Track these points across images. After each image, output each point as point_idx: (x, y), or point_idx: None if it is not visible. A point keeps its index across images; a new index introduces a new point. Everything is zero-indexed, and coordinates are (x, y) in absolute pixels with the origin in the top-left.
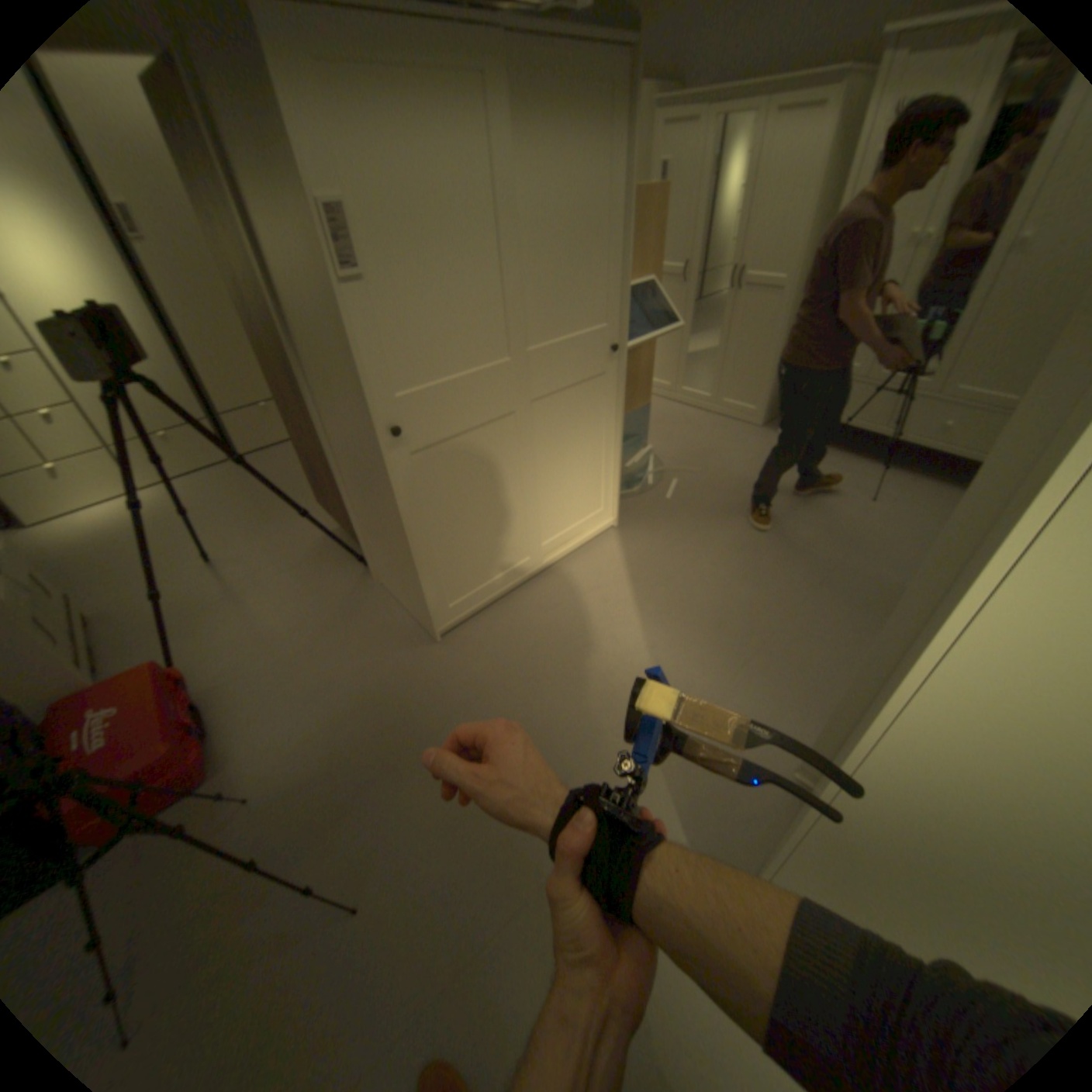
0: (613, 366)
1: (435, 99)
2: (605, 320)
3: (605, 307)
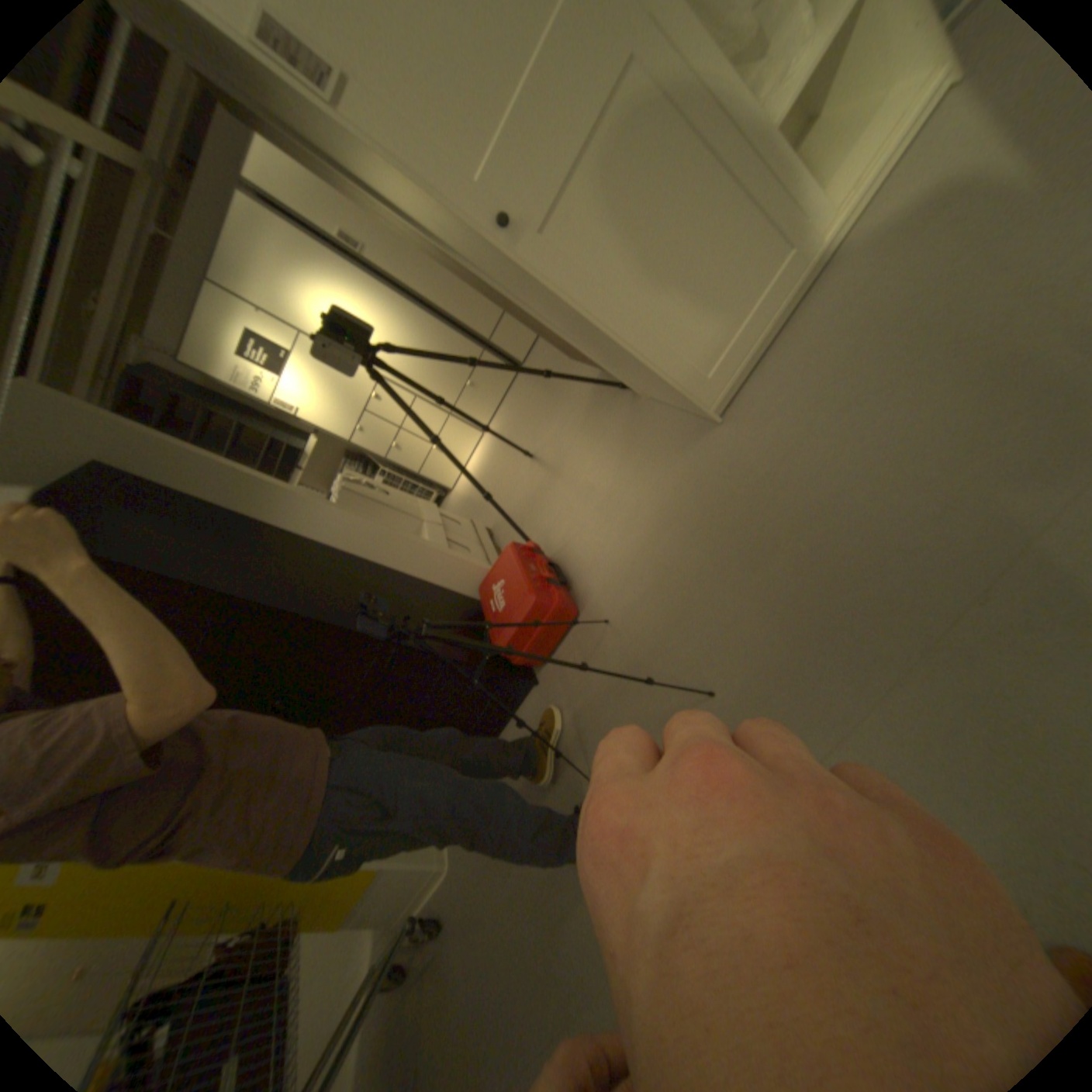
0: None
1: None
2: None
3: None
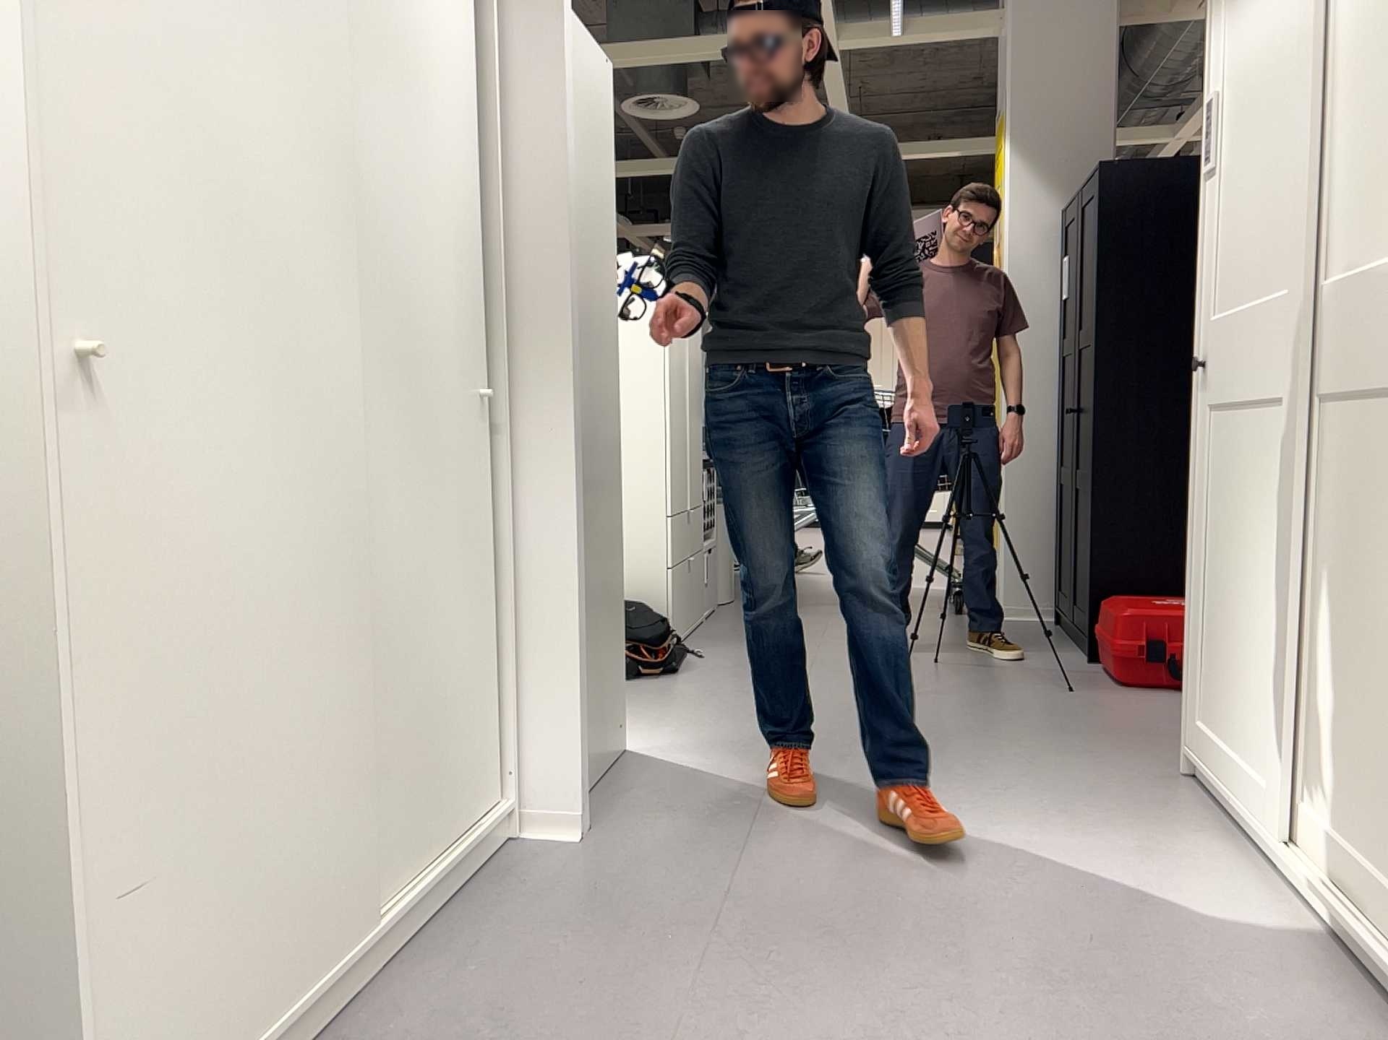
0: None
1: None
2: None
3: None
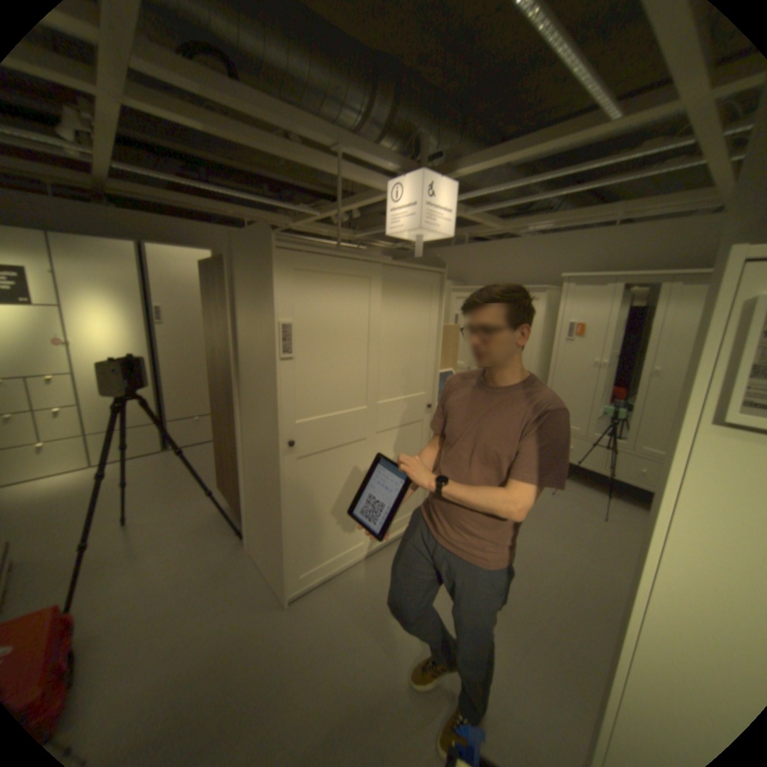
0: (427, 417)
1: (346, 287)
2: (424, 391)
3: (424, 384)
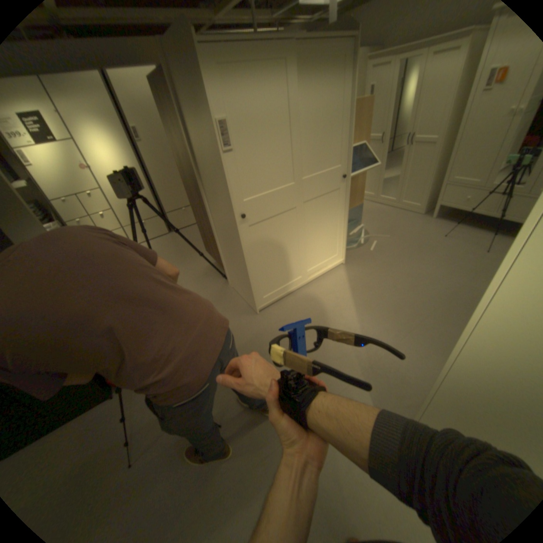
0: (344, 185)
1: (265, 72)
2: (340, 163)
3: (340, 157)
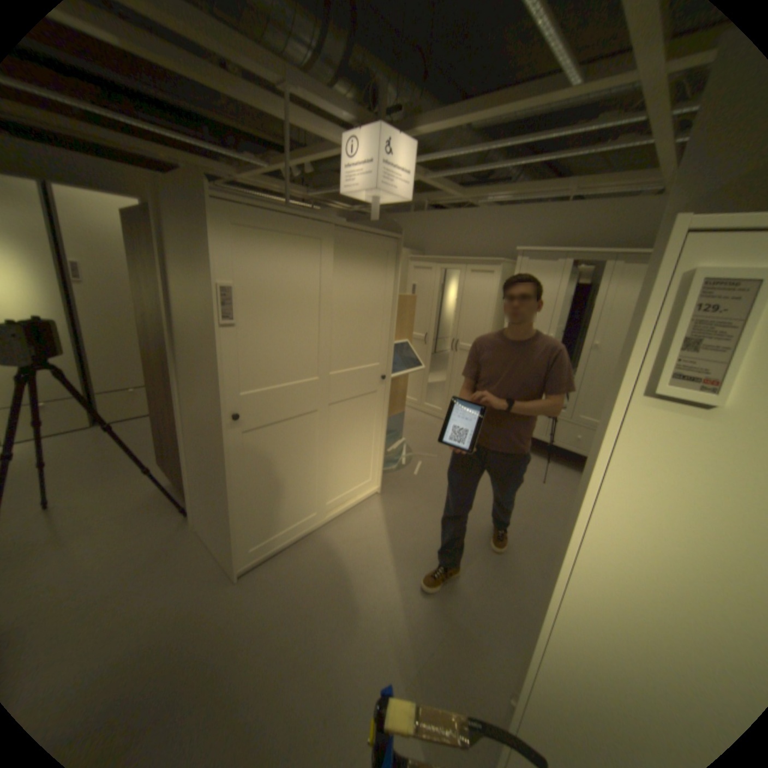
0: (382, 387)
1: (296, 247)
2: (379, 361)
3: (380, 354)
